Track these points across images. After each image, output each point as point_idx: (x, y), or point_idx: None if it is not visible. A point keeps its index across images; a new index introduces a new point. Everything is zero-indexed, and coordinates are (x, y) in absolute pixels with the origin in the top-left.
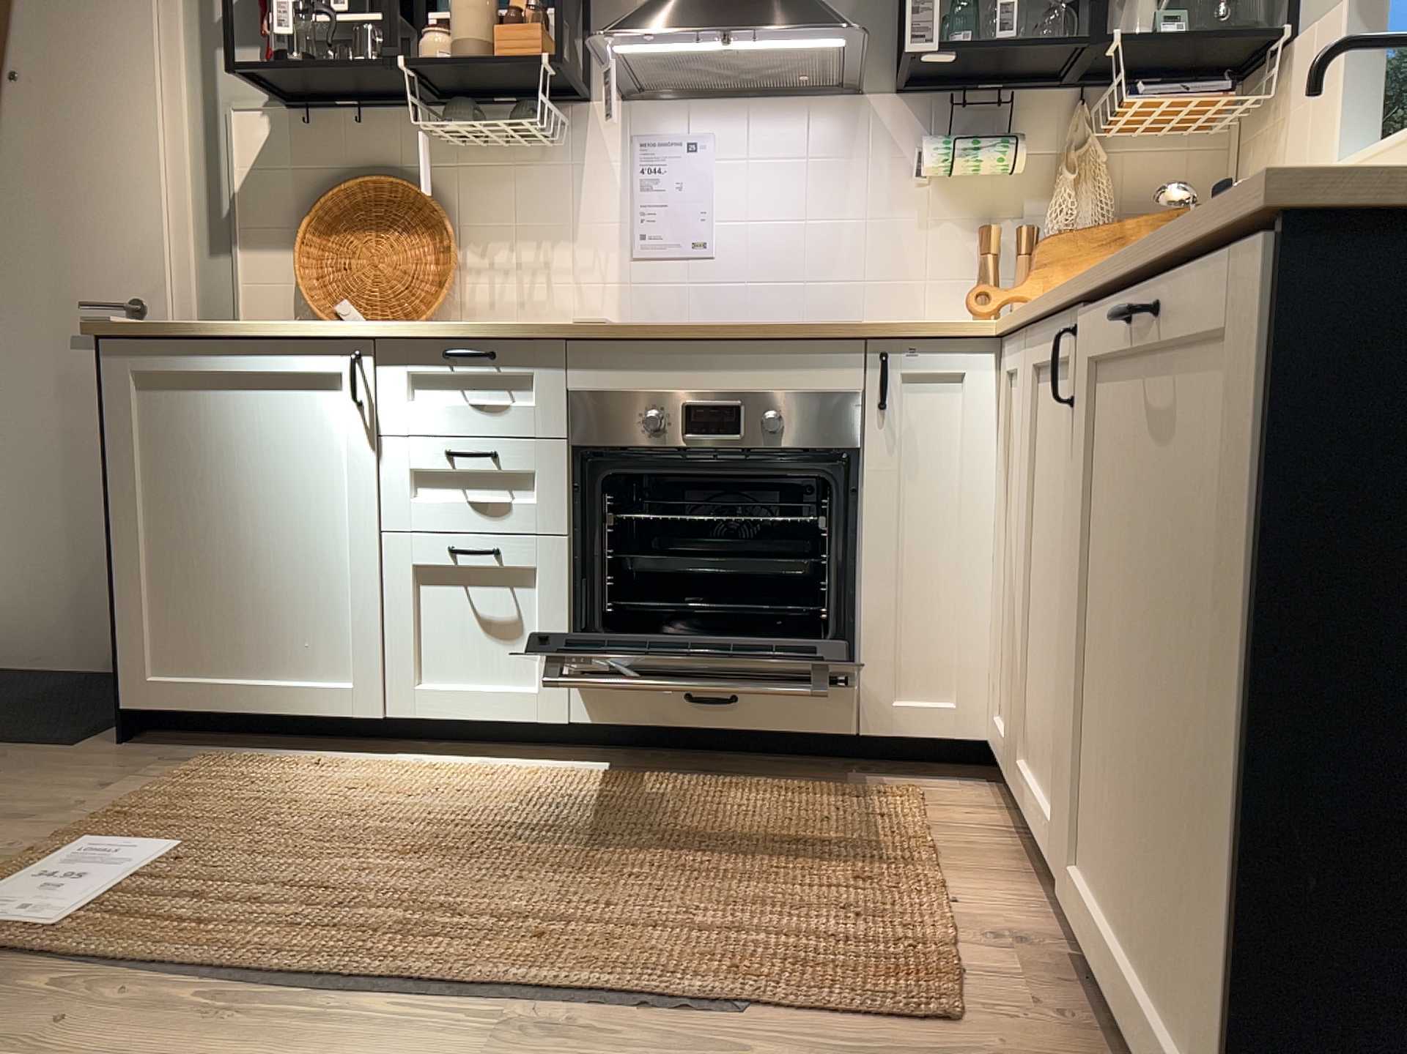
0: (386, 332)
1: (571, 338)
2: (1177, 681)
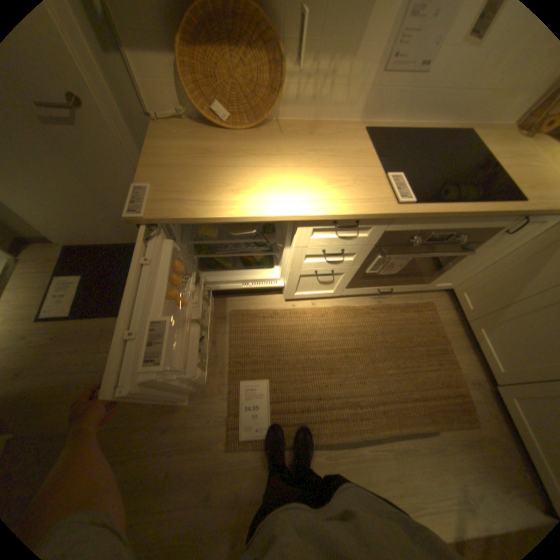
0: (309, 217)
1: (400, 216)
2: None
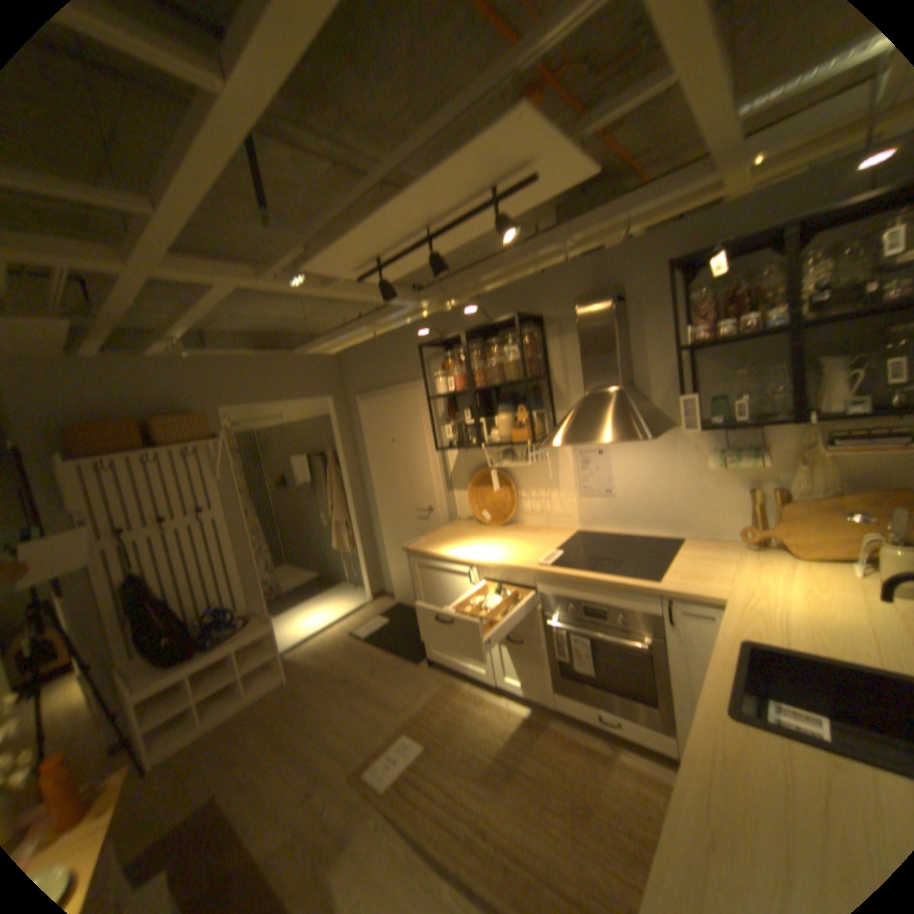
0: (477, 561)
1: (536, 572)
2: None
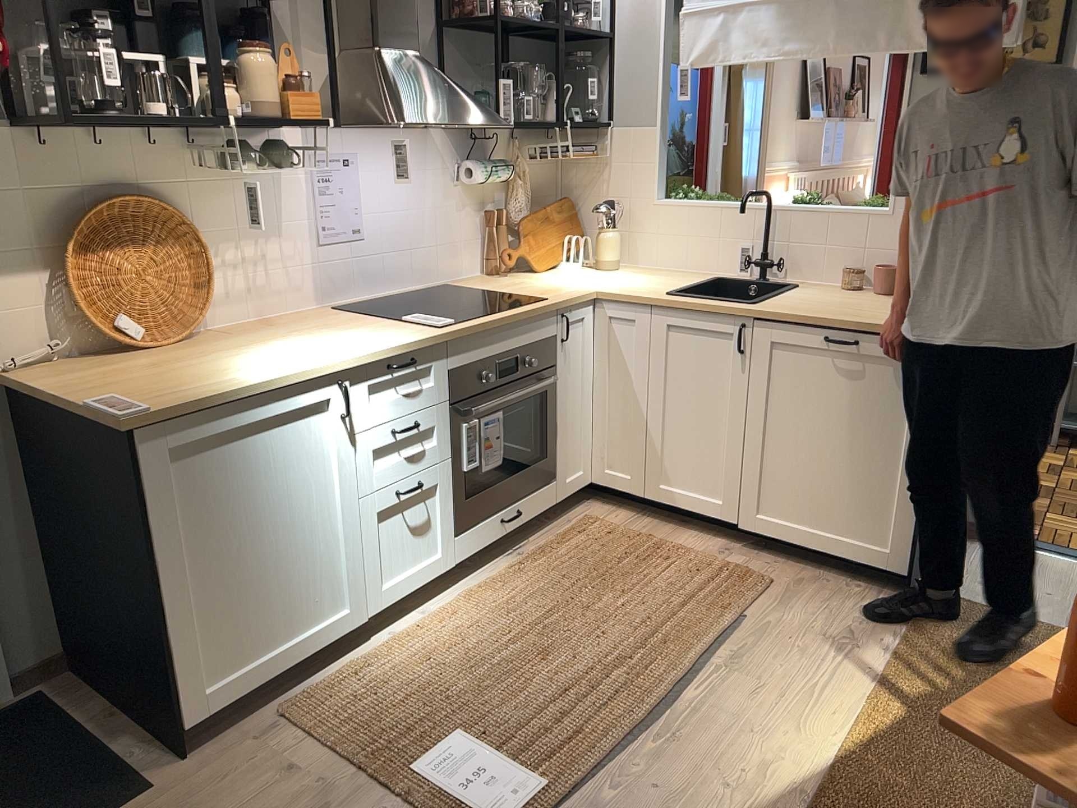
0: (358, 361)
1: (451, 338)
2: (848, 447)
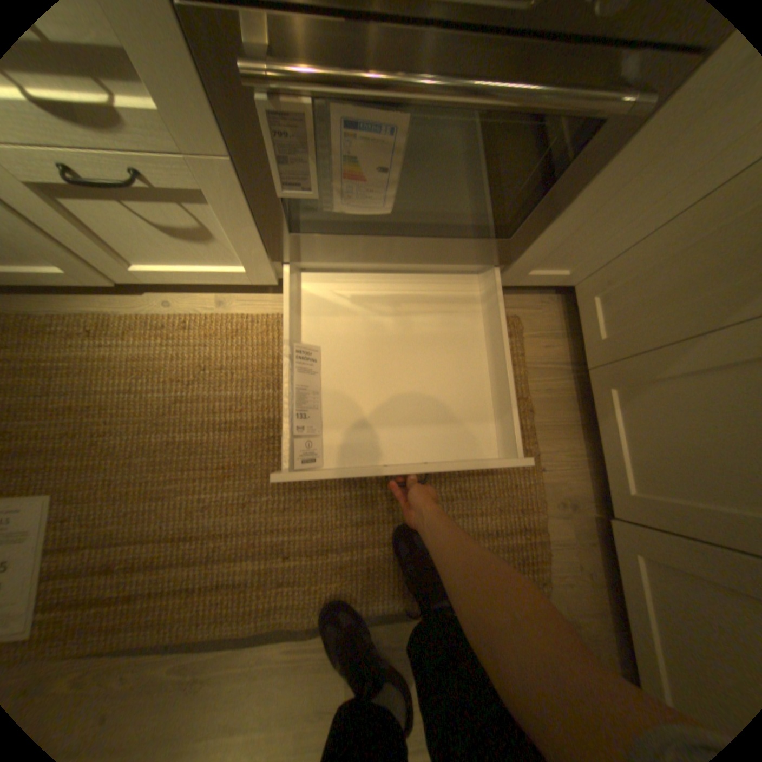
0: None
1: None
2: None
